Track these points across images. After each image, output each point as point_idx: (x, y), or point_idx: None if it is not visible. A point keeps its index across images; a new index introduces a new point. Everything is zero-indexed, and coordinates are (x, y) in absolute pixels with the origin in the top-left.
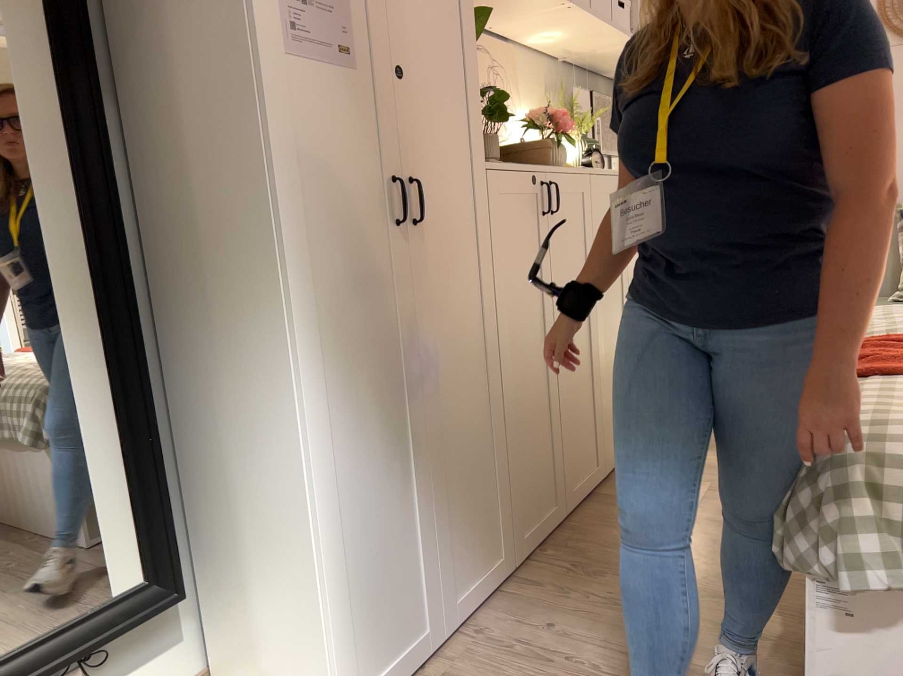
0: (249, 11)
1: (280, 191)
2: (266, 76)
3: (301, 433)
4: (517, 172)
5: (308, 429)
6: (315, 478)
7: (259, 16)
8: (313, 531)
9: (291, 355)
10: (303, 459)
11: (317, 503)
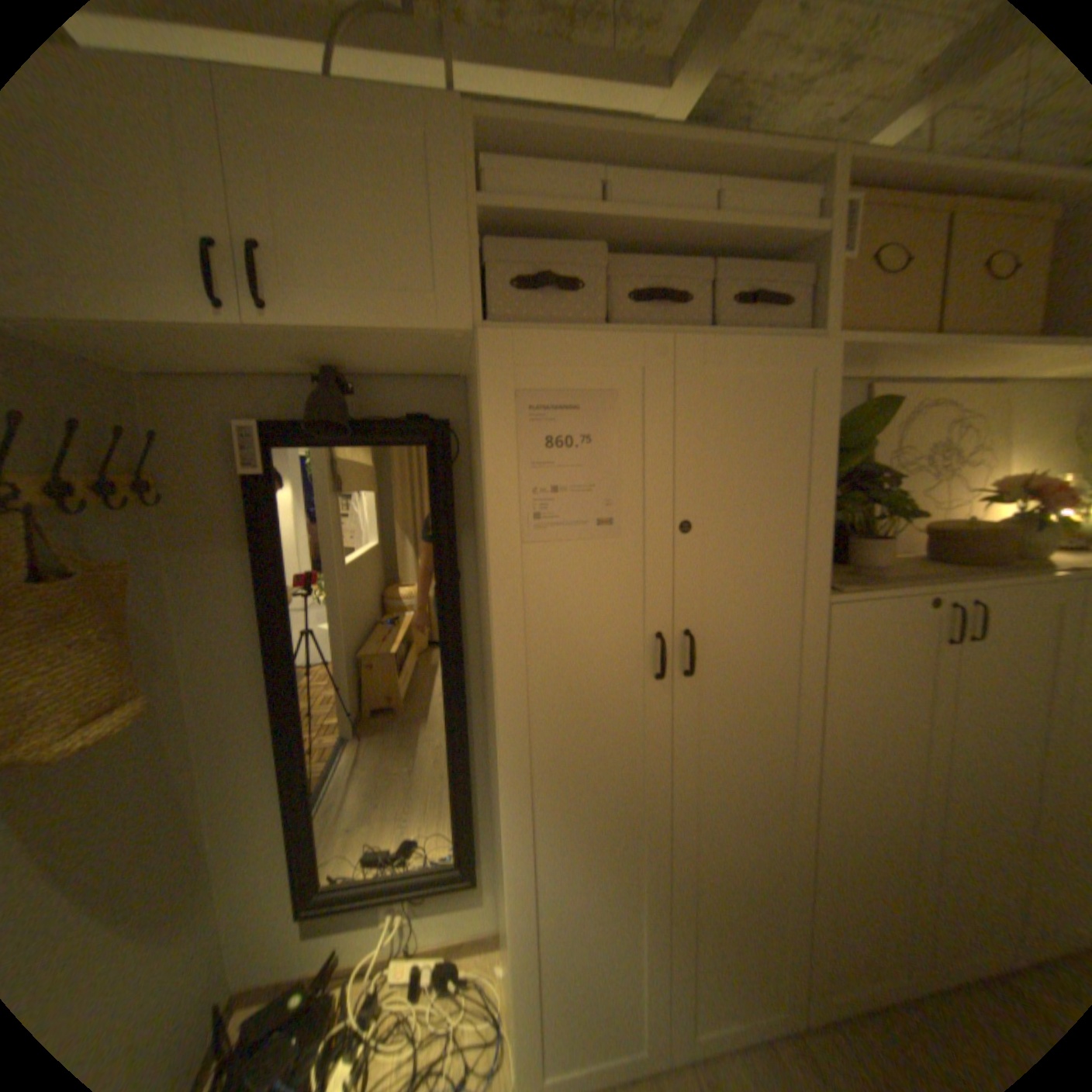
0: (489, 520)
1: (507, 665)
2: (503, 570)
3: (507, 861)
4: (900, 601)
5: (516, 859)
6: (518, 898)
7: (500, 521)
8: (511, 939)
9: (504, 799)
10: (508, 881)
11: (519, 918)
